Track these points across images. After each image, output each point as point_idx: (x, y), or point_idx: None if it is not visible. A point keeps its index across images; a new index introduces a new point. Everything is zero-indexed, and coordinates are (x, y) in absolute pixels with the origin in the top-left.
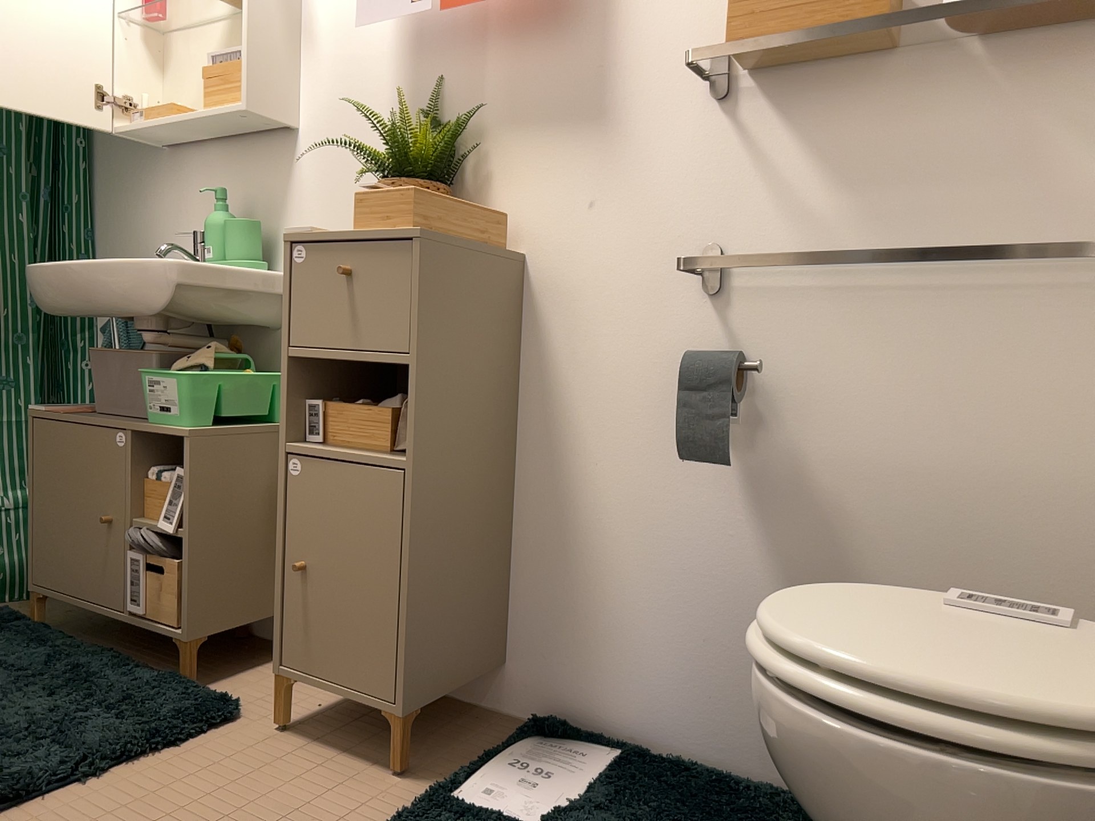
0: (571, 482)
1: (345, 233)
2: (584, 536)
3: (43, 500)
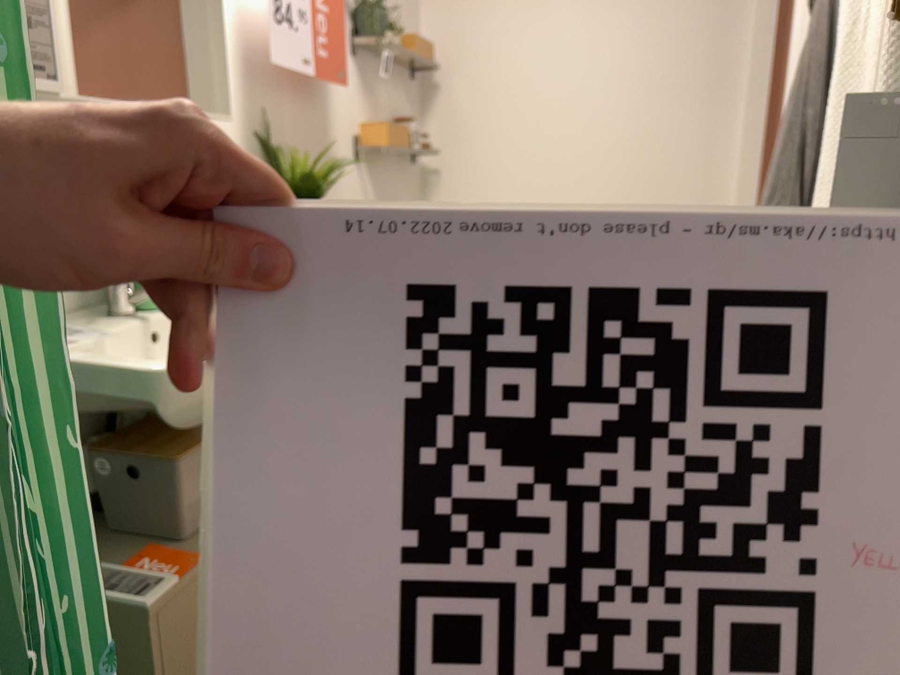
0: None
1: None
2: None
3: None
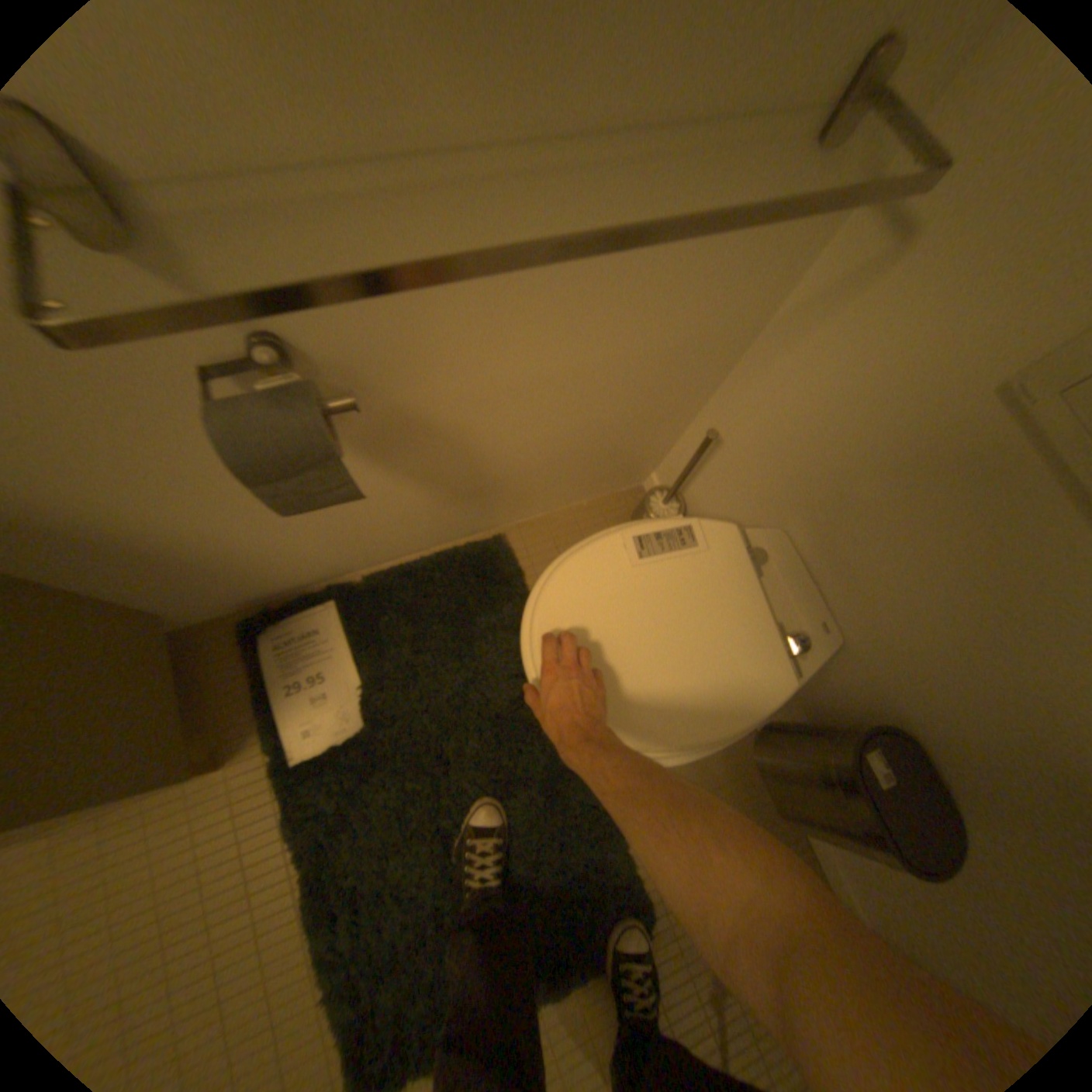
0: (86, 526)
1: None
2: (164, 544)
3: None
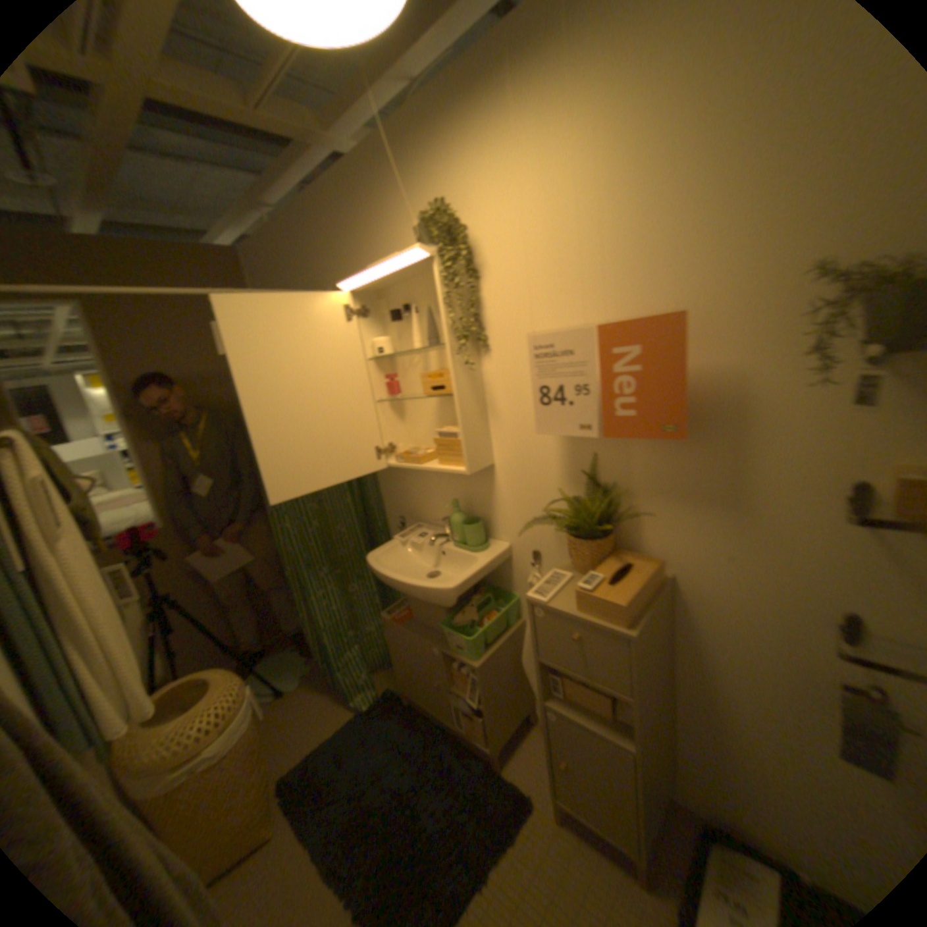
0: (722, 711)
1: (572, 613)
2: (734, 742)
3: (396, 659)
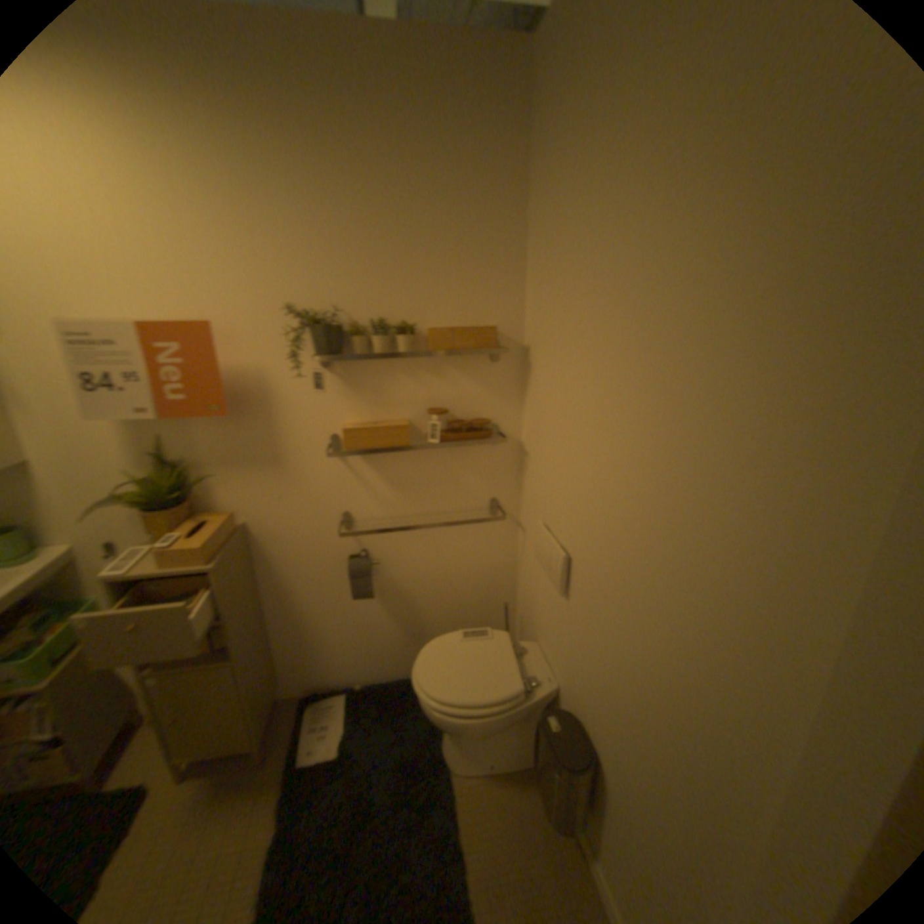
0: (293, 610)
1: (150, 574)
2: (304, 628)
3: None
